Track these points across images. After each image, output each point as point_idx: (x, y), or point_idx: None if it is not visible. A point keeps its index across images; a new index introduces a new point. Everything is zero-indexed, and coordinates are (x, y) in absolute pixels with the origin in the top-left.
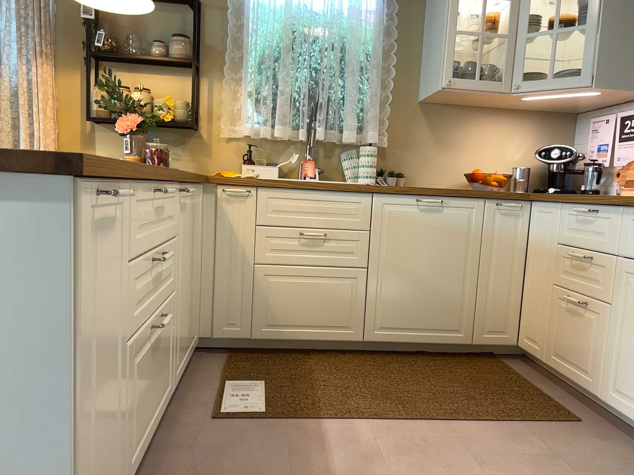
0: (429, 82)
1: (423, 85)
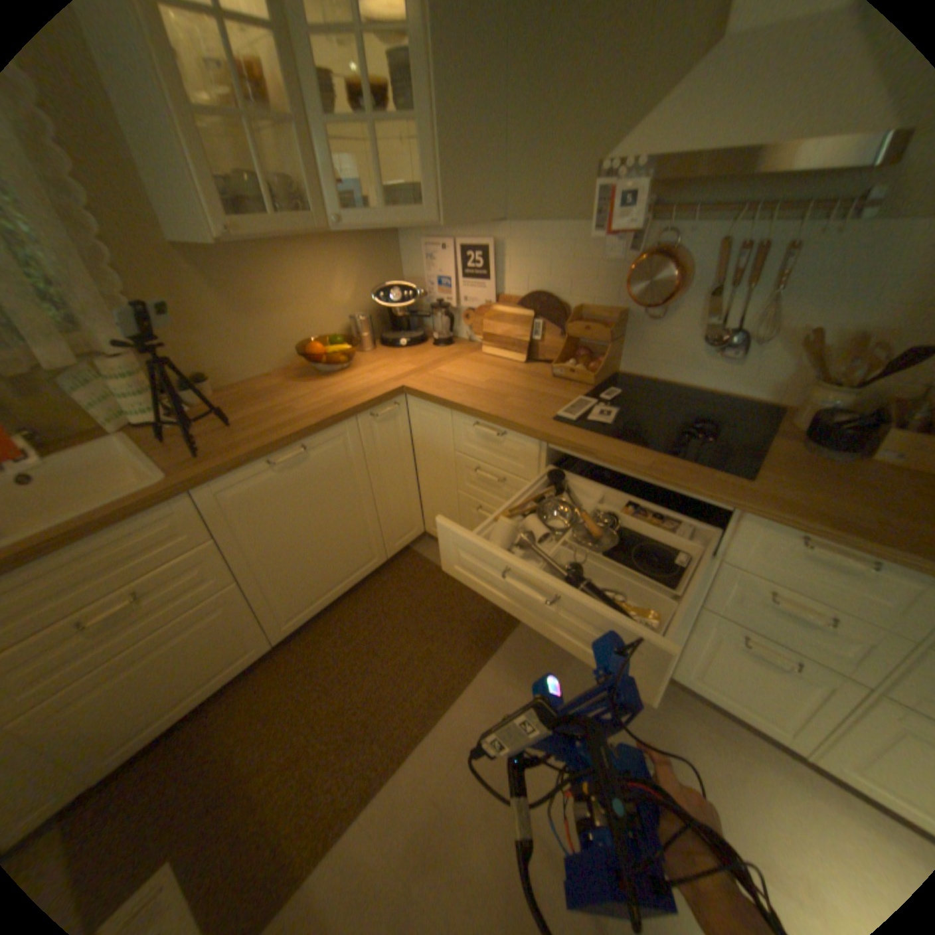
0: (172, 212)
1: (160, 212)
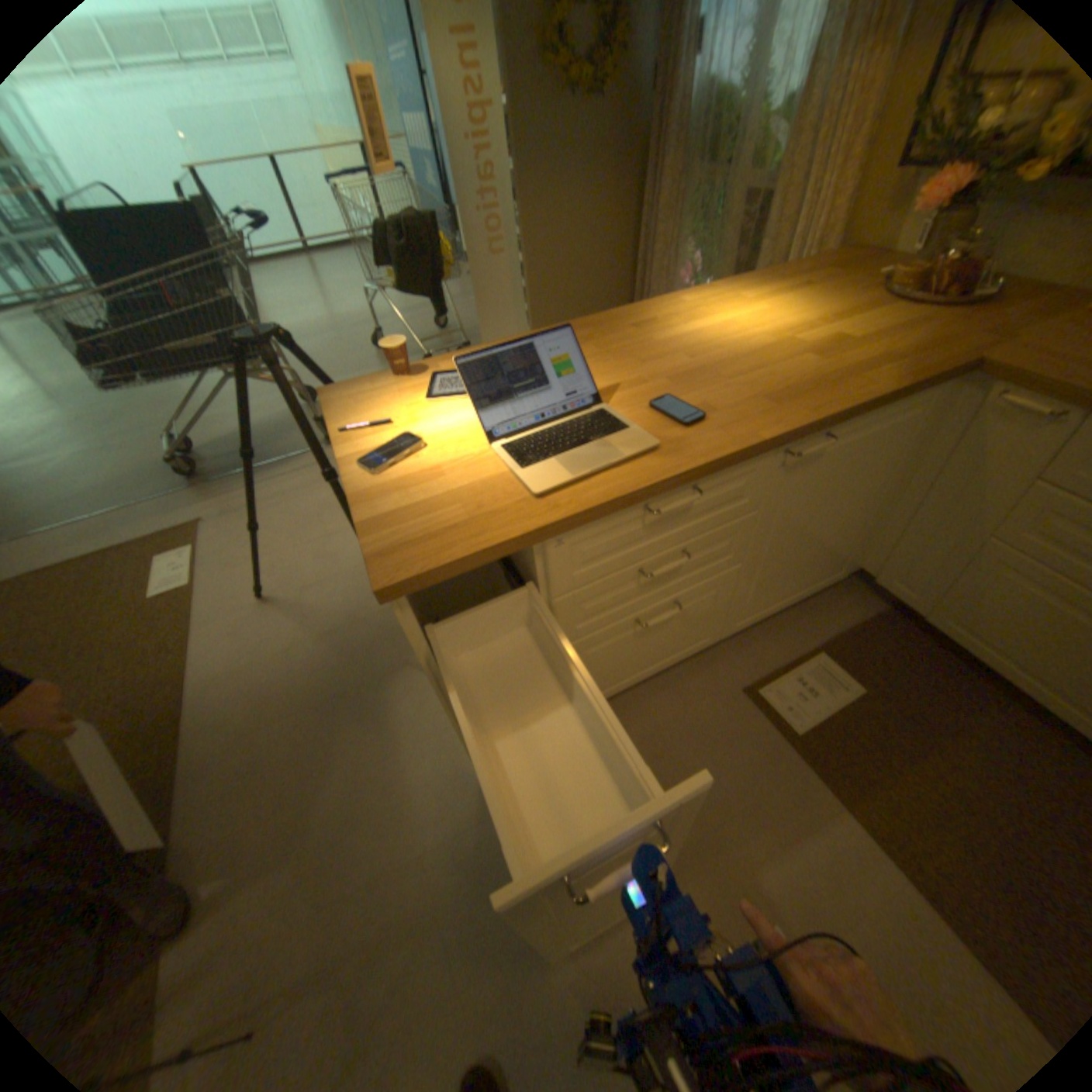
0: None
1: None
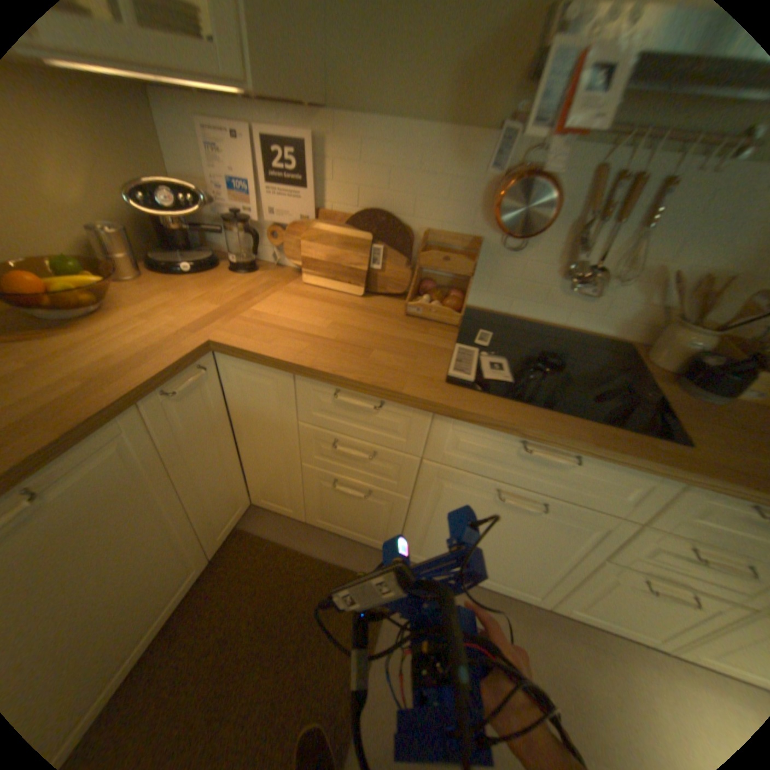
0: None
1: None
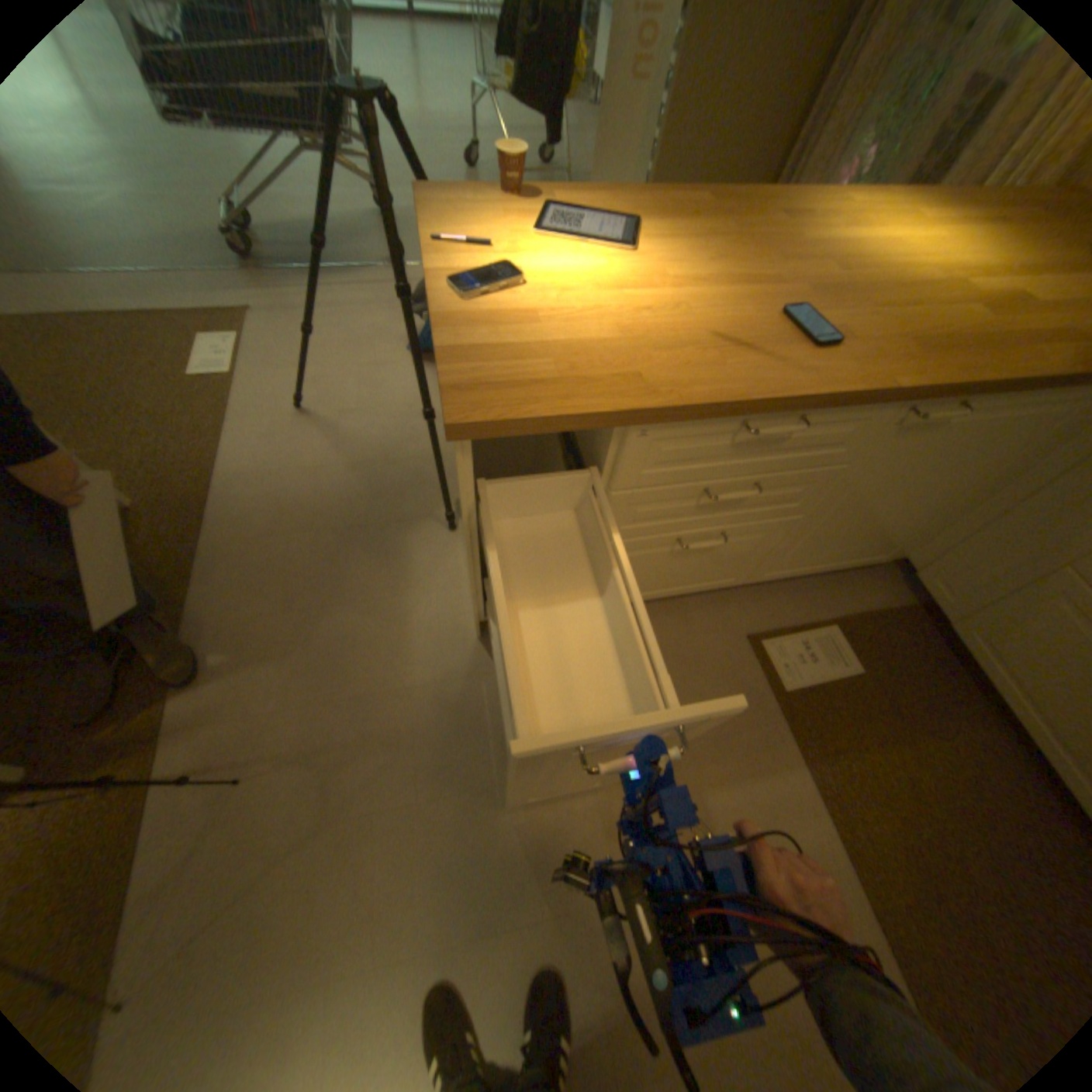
0: None
1: None
